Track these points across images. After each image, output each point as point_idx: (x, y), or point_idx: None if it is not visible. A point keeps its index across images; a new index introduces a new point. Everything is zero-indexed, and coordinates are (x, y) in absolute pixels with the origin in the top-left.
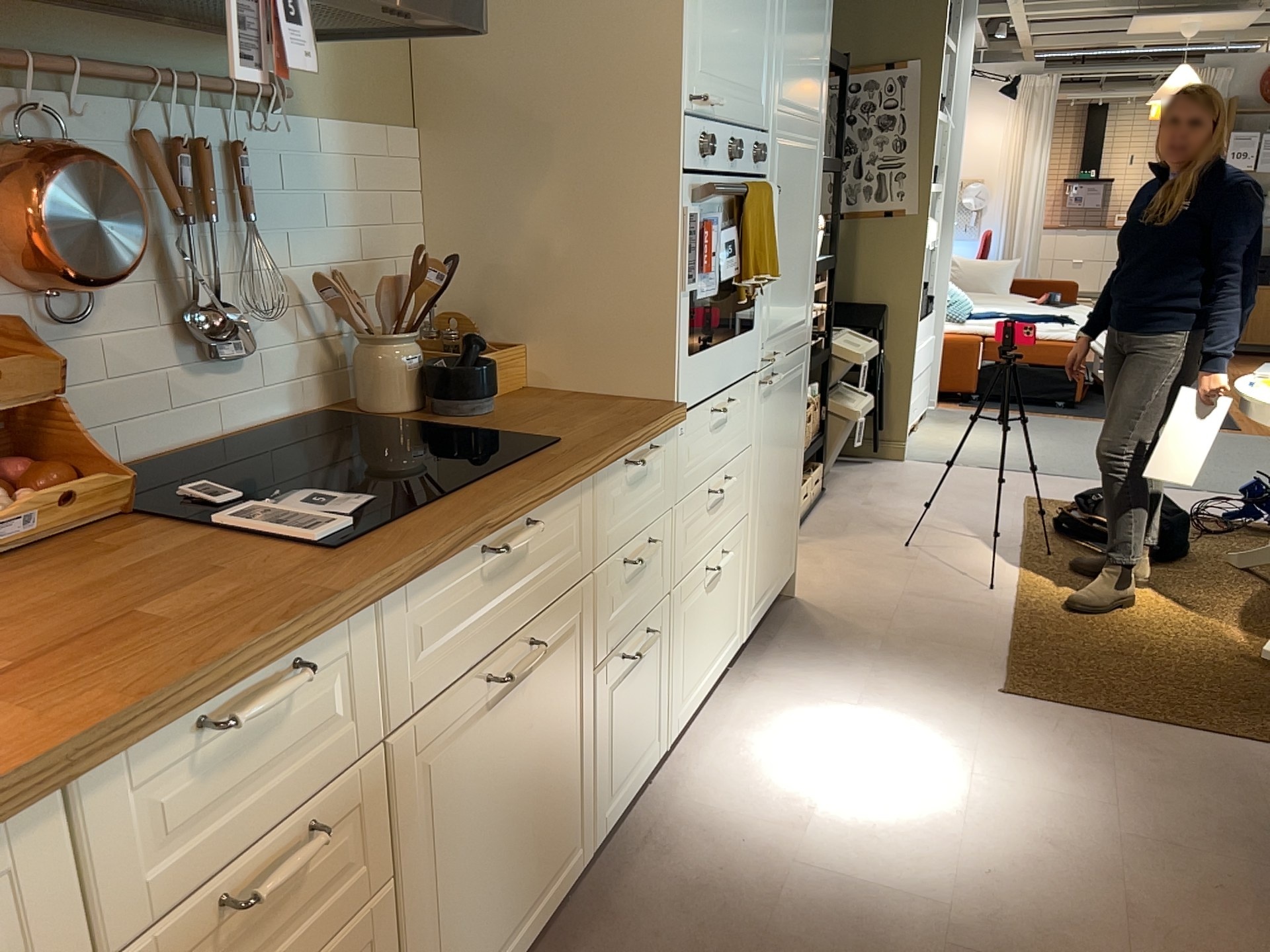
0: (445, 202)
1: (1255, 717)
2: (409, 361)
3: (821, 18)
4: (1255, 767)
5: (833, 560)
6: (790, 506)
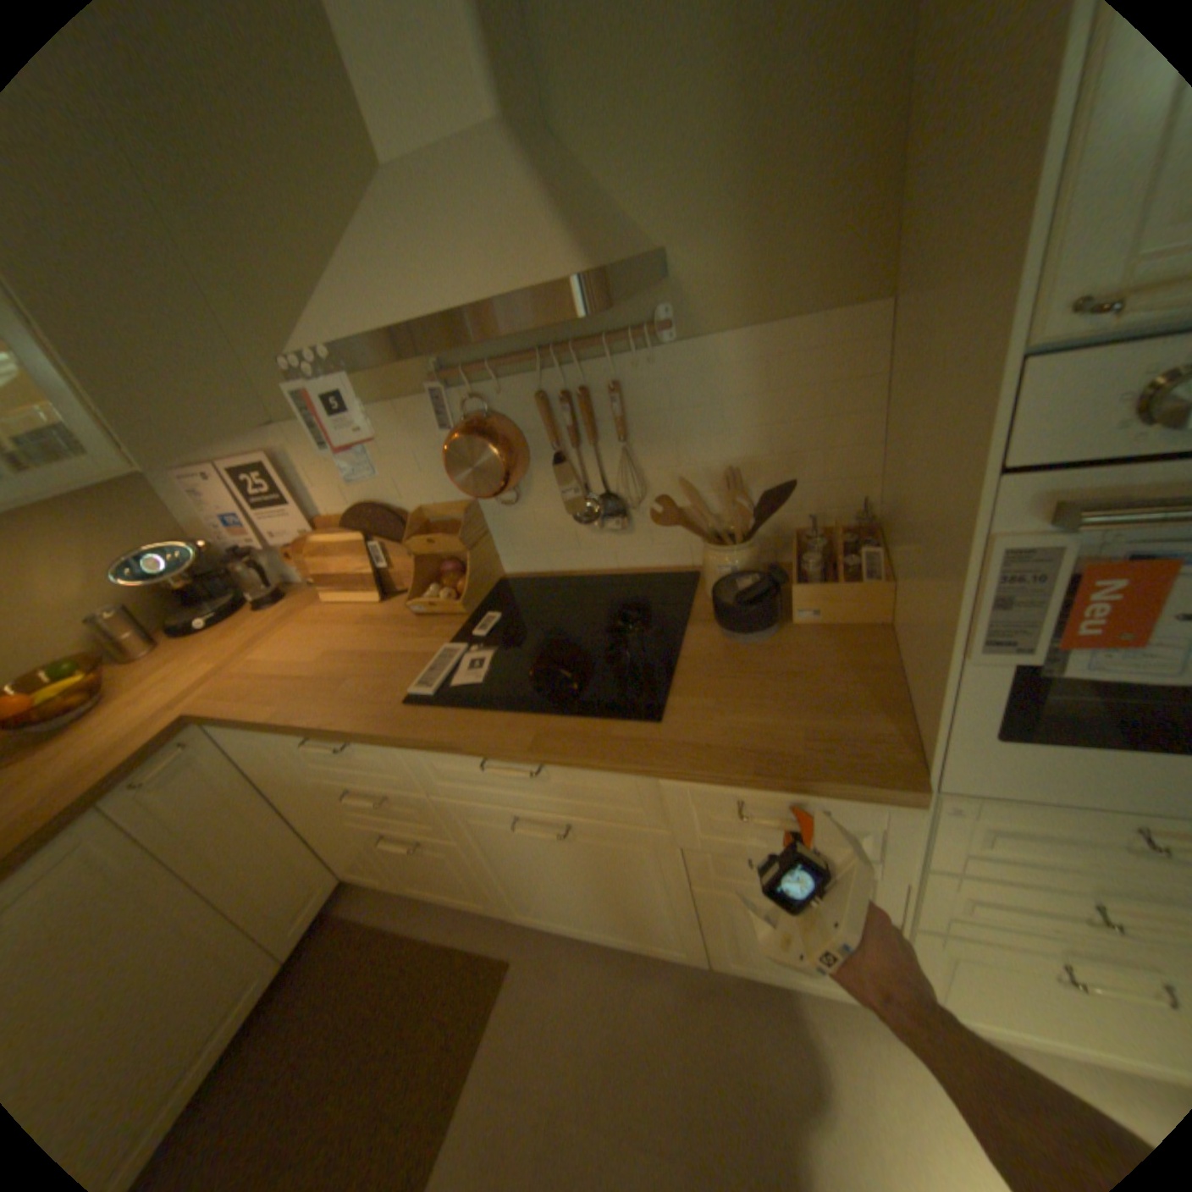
0: (903, 387)
1: None
2: (719, 568)
3: None
4: None
5: None
6: None
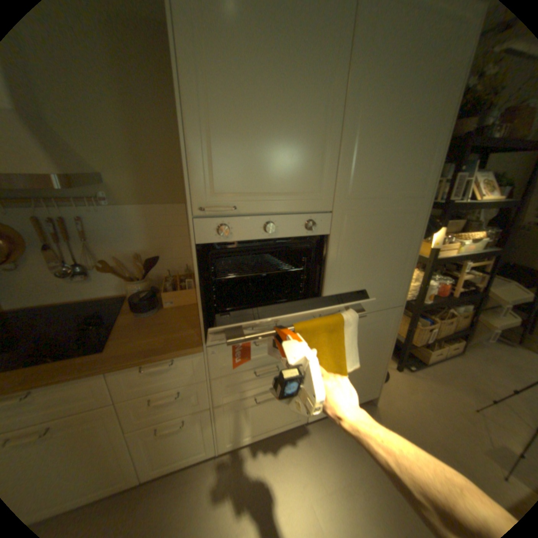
0: None
1: None
2: (132, 290)
3: (427, 133)
4: None
5: (421, 397)
6: (370, 374)
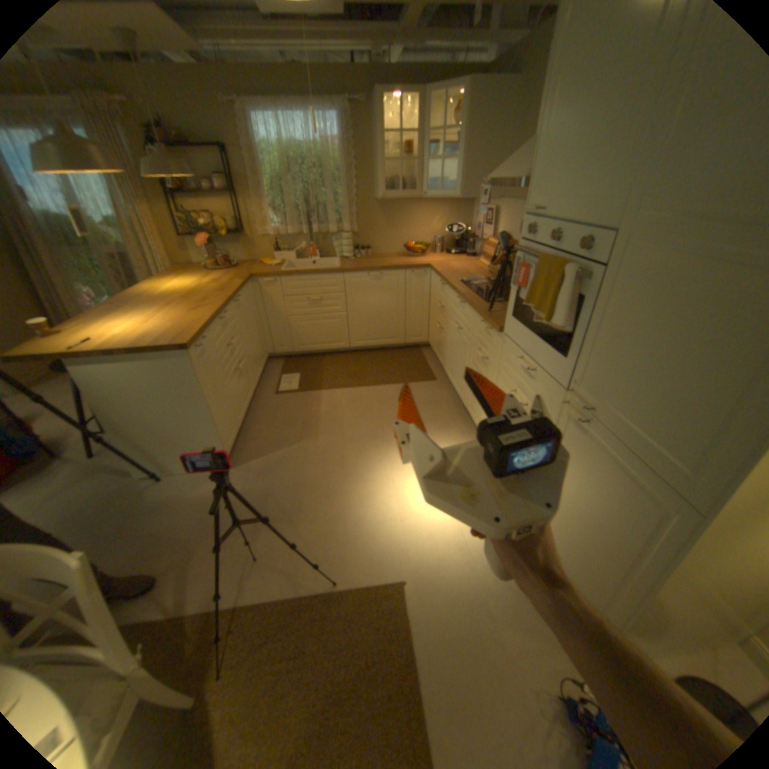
0: None
1: (259, 639)
2: None
3: None
4: (278, 576)
5: None
6: (600, 576)
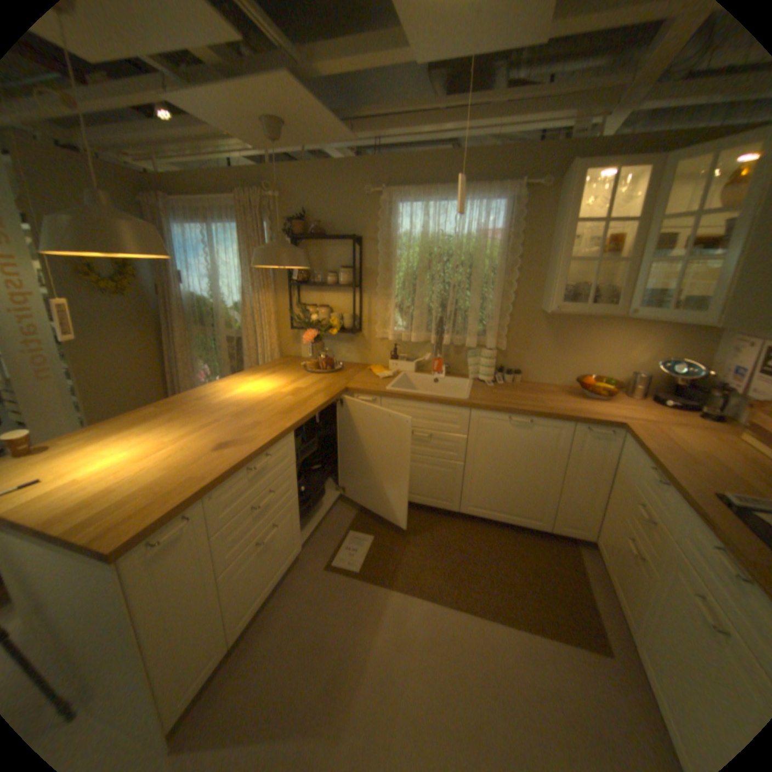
0: None
1: None
2: None
3: None
4: None
5: None
6: None
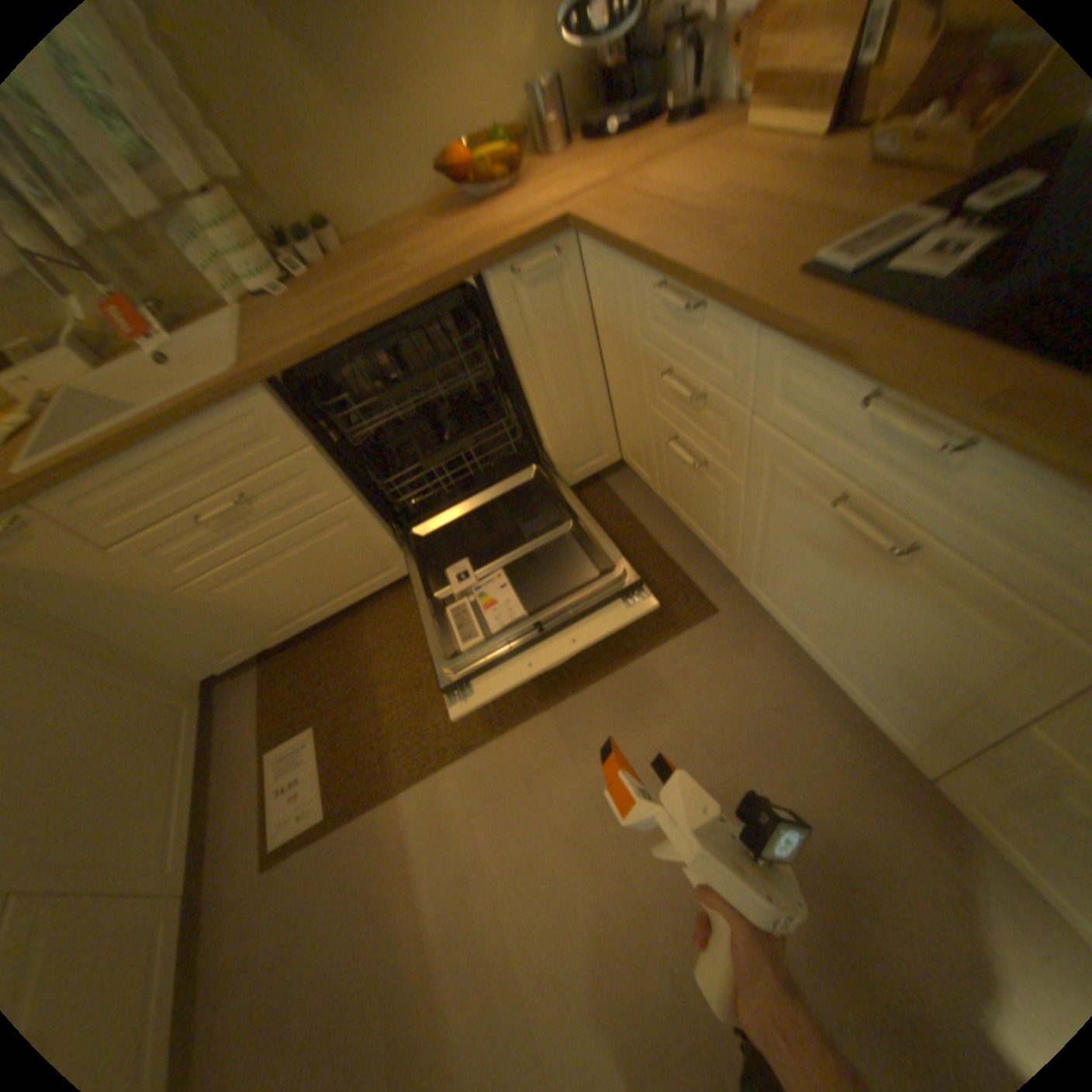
0: None
1: None
2: None
3: None
4: None
5: None
6: None
